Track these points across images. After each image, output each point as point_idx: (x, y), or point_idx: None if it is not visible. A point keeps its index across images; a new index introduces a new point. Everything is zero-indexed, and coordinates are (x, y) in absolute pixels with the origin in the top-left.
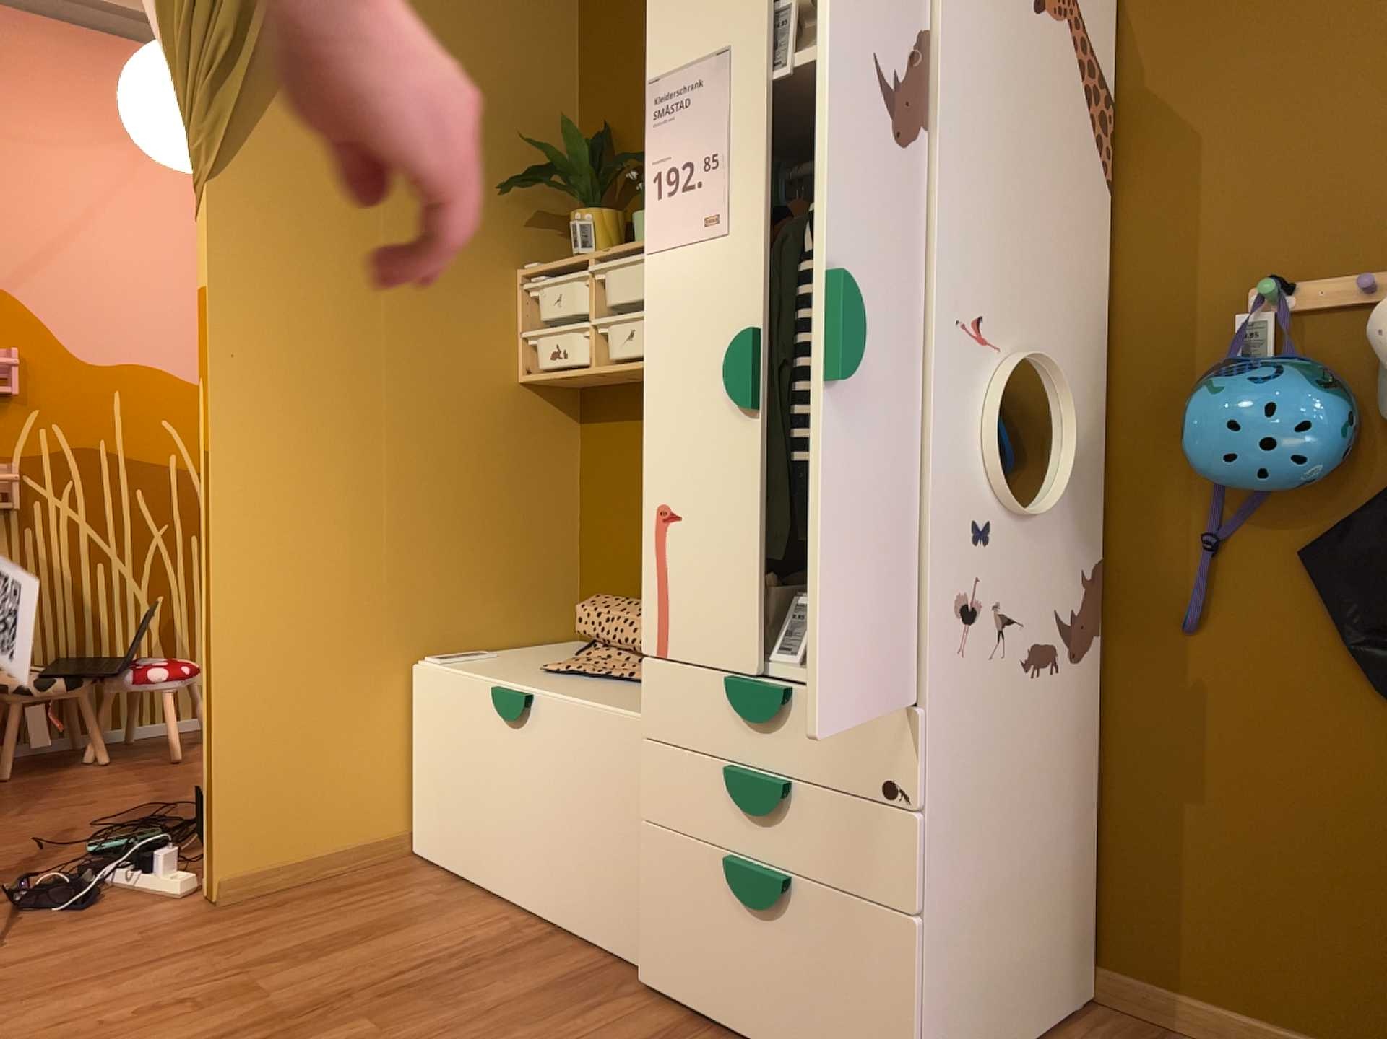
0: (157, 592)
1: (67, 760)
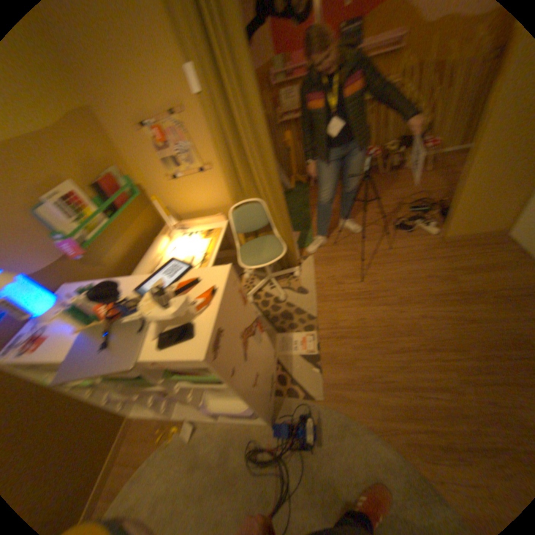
0: (430, 112)
1: (398, 167)
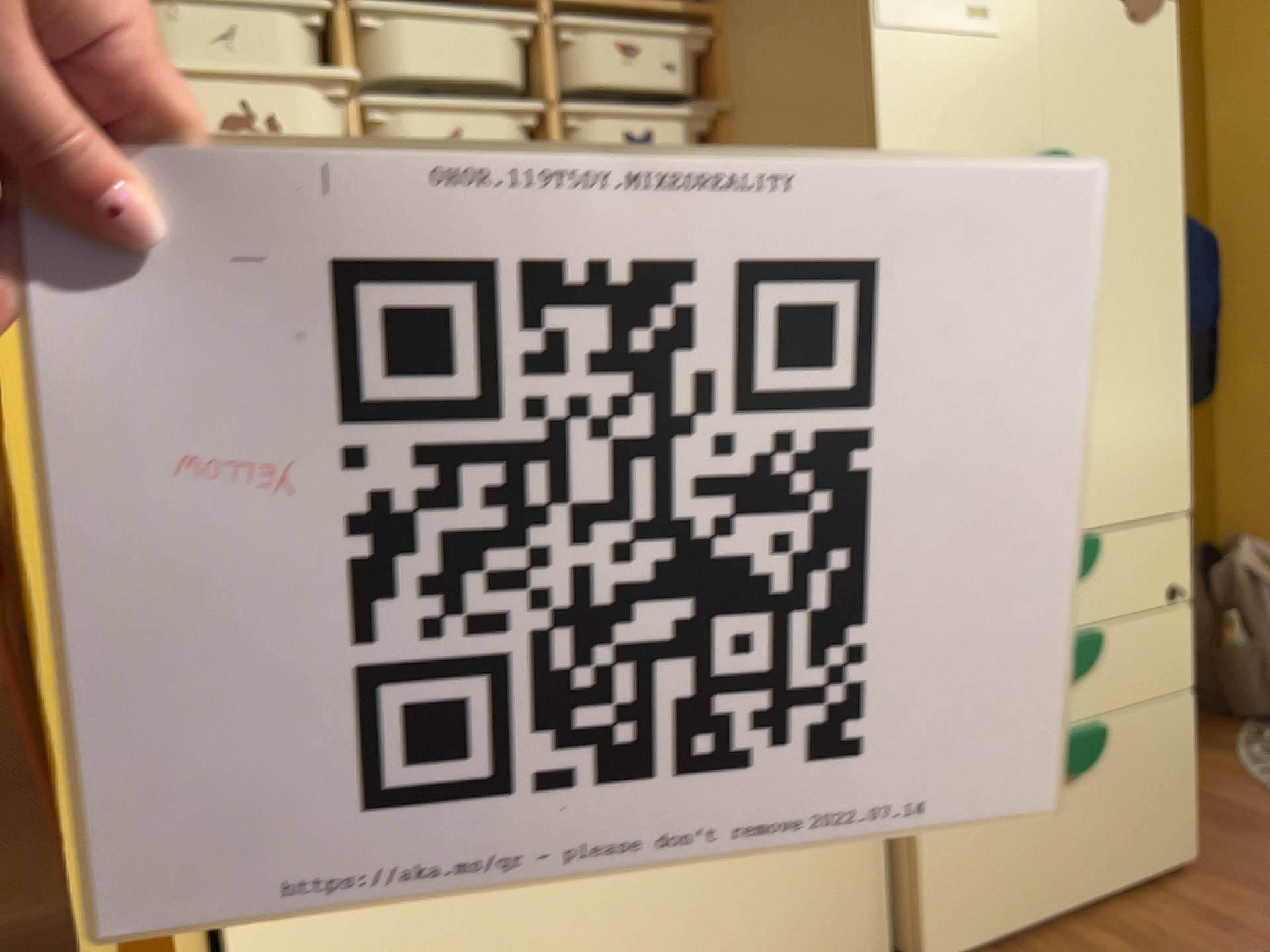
0: None
1: None
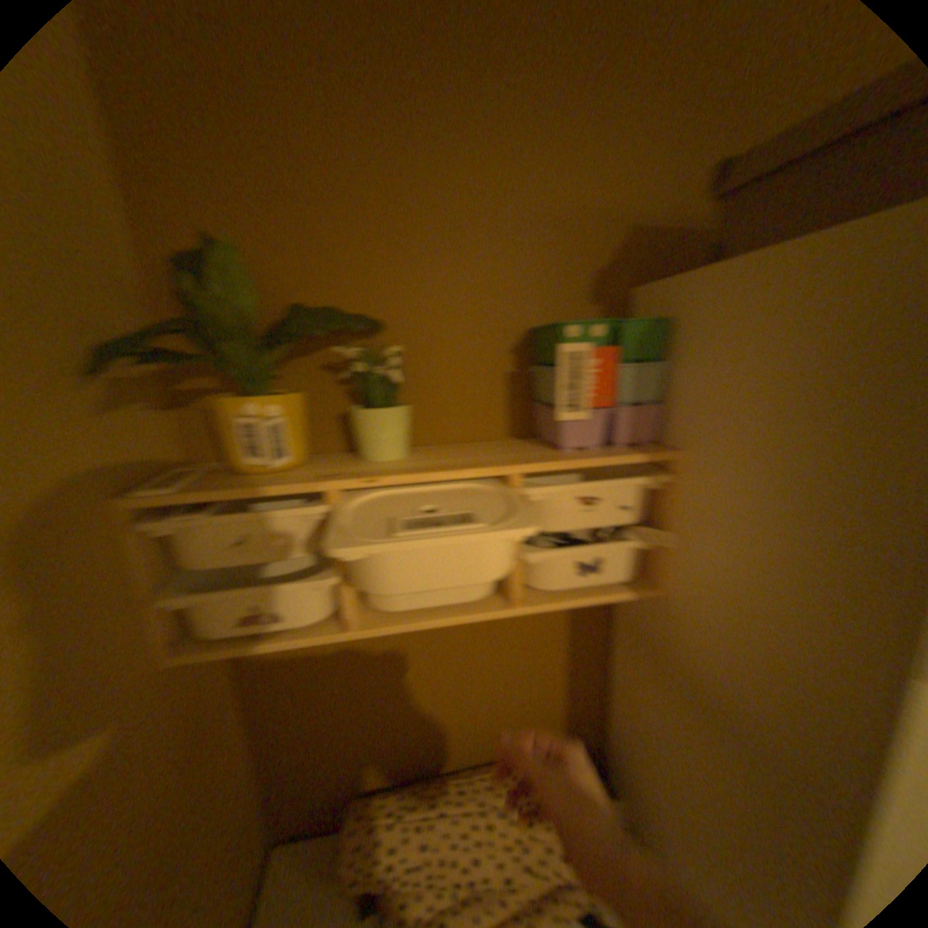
0: None
1: None
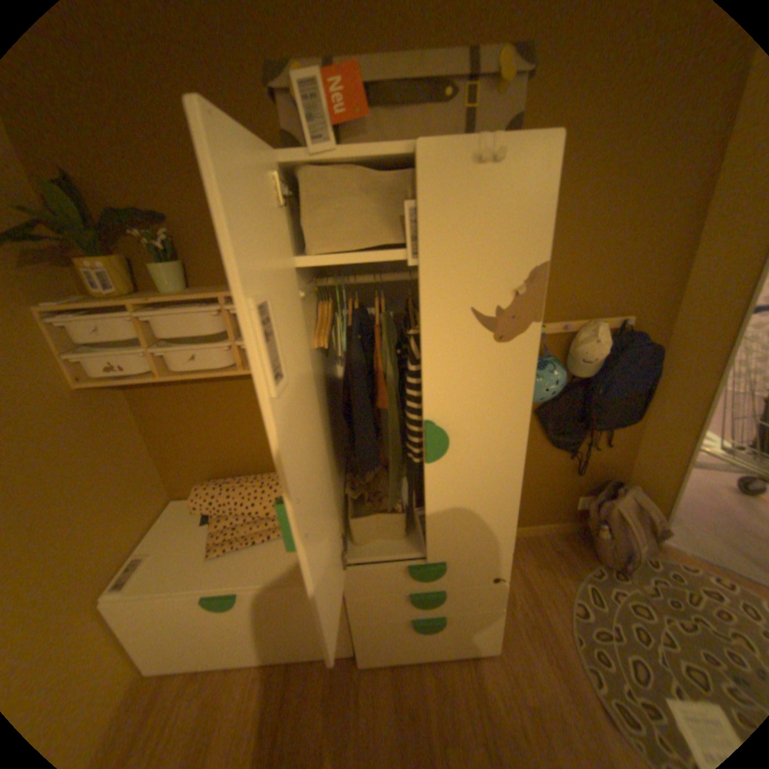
0: None
1: None
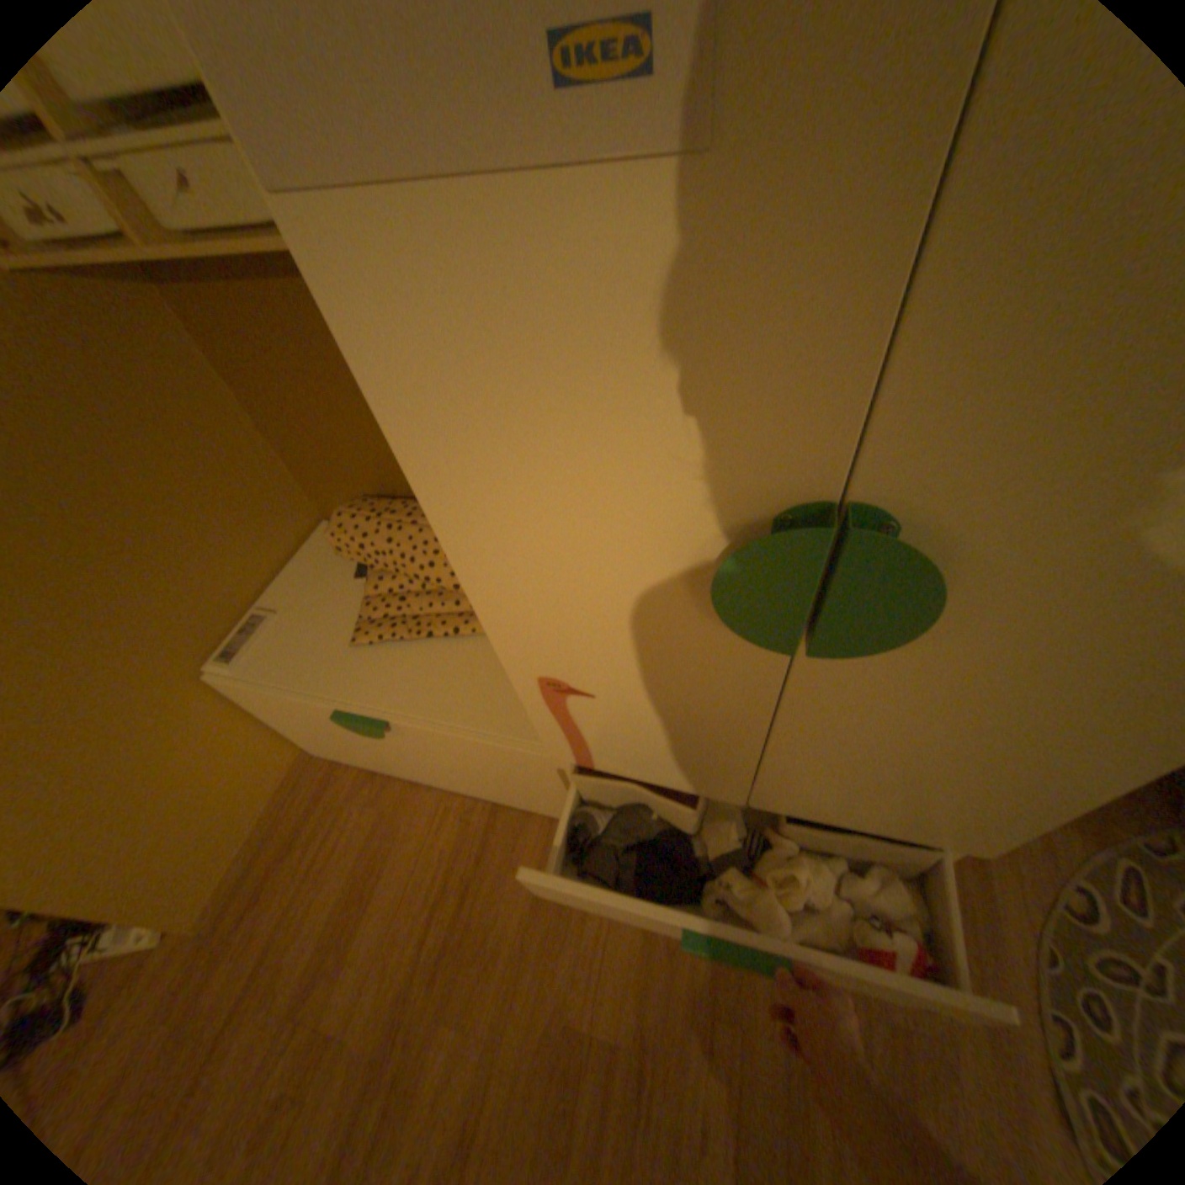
0: None
1: None
